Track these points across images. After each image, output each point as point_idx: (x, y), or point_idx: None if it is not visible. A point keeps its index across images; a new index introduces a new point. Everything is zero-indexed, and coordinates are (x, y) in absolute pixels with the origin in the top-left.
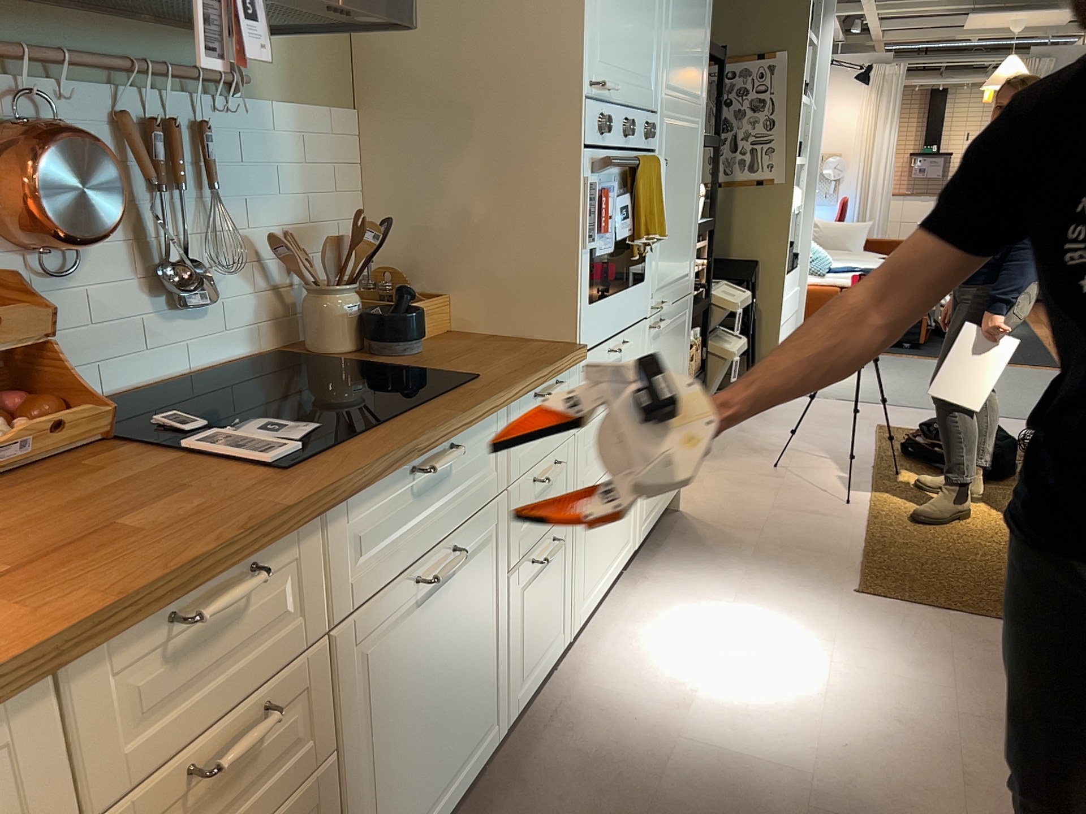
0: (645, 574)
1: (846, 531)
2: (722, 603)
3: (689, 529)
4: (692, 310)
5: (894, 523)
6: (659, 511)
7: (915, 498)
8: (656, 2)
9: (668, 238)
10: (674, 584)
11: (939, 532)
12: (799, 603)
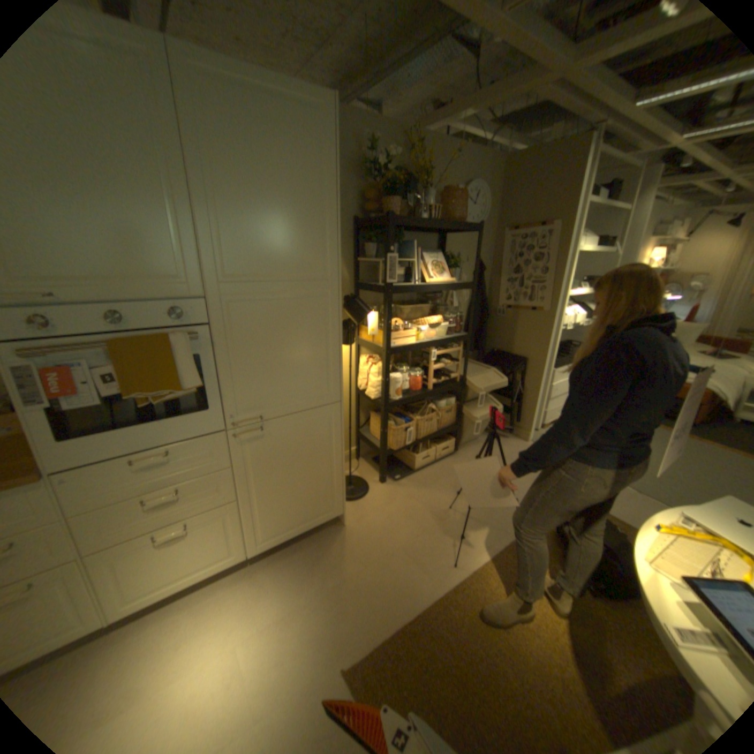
0: (254, 574)
1: (418, 598)
2: (253, 628)
3: (328, 545)
4: (339, 413)
5: (463, 609)
6: (294, 532)
7: (515, 587)
8: (164, 216)
9: (259, 376)
10: (255, 592)
11: (487, 640)
12: (292, 660)
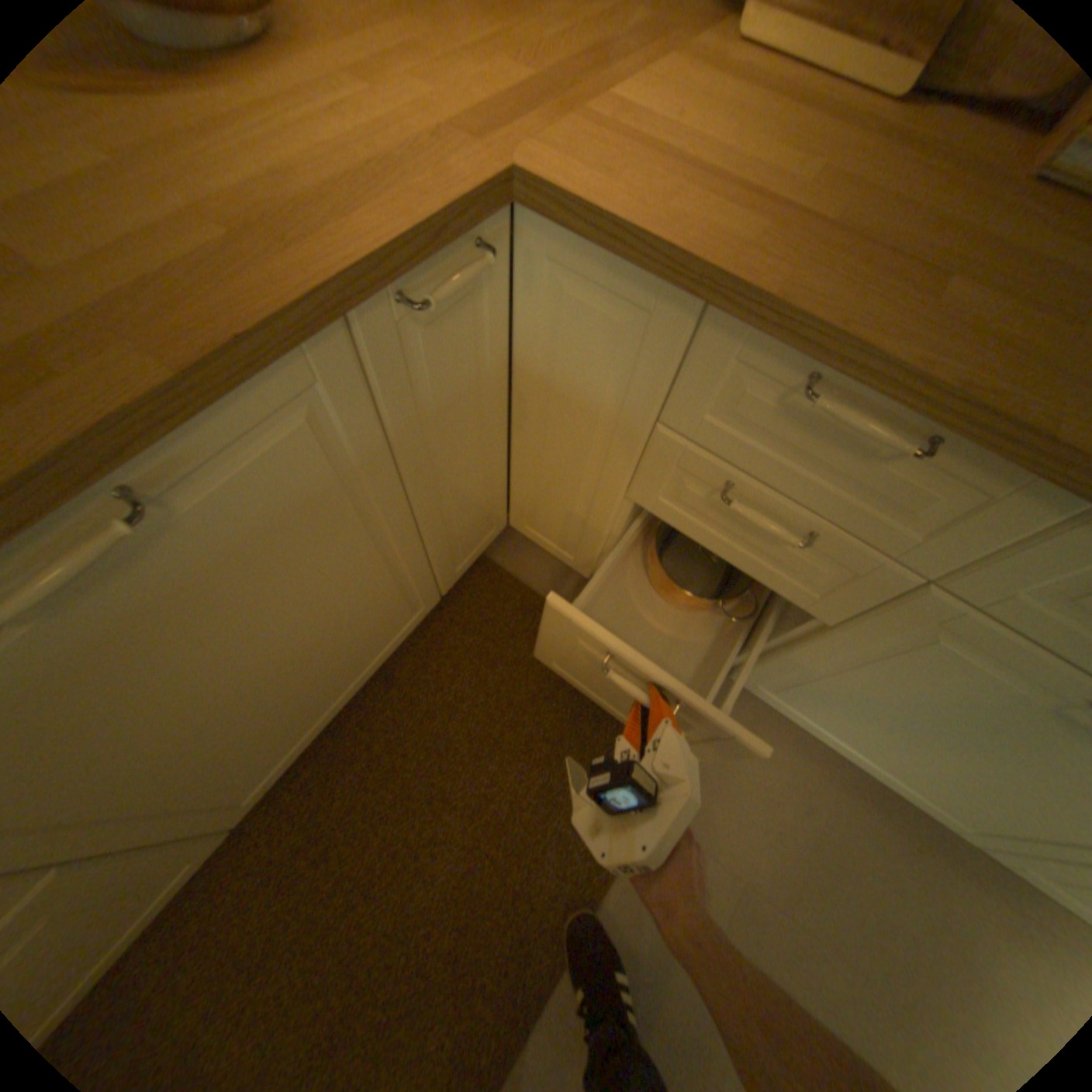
0: None
1: None
2: None
3: None
4: None
5: None
6: None
7: None
8: None
9: None
10: None
11: None
12: None
